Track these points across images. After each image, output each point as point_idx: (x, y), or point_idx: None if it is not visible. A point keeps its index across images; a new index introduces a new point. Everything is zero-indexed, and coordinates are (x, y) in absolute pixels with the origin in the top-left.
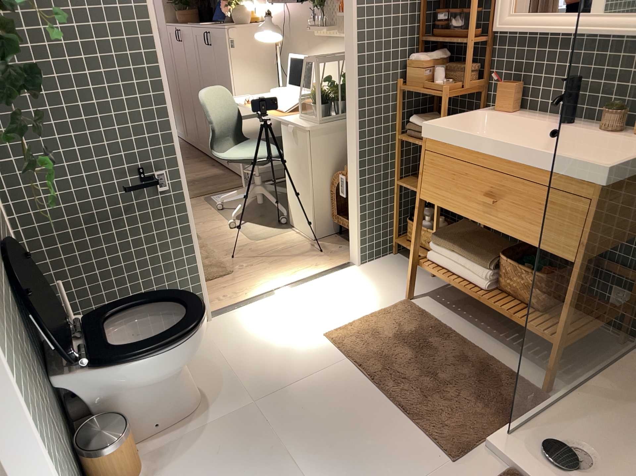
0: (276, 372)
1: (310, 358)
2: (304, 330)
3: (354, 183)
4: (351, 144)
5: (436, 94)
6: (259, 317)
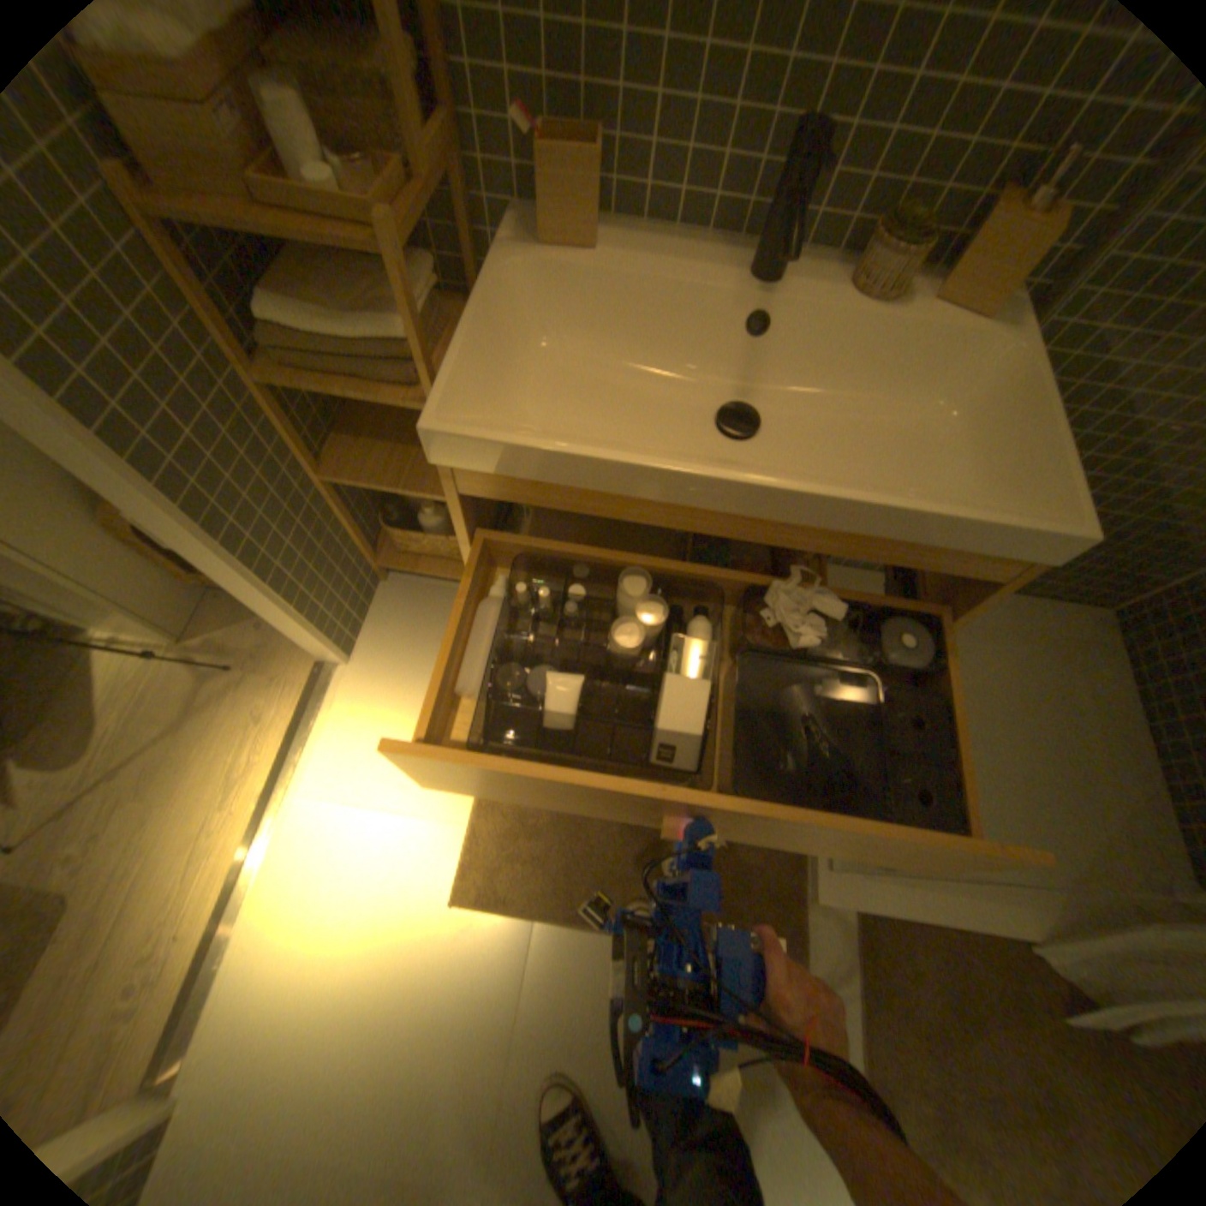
0: (448, 1084)
1: (474, 988)
2: (398, 930)
3: (221, 572)
4: (117, 500)
5: (331, 226)
6: (275, 985)
